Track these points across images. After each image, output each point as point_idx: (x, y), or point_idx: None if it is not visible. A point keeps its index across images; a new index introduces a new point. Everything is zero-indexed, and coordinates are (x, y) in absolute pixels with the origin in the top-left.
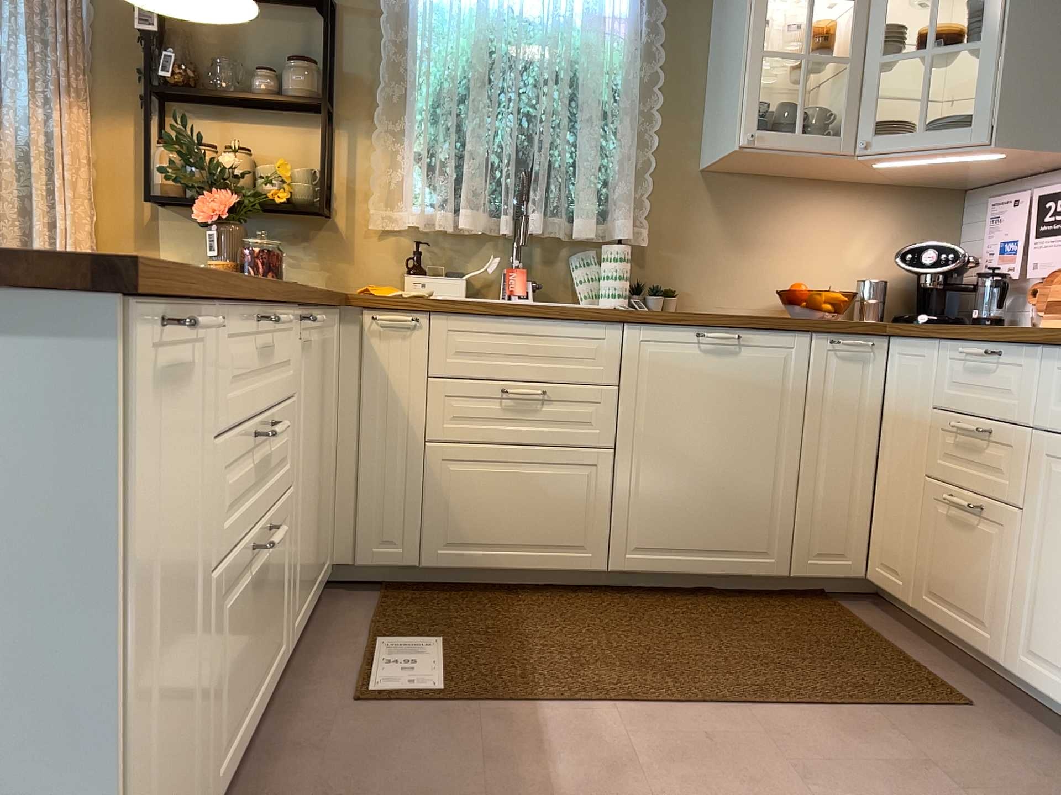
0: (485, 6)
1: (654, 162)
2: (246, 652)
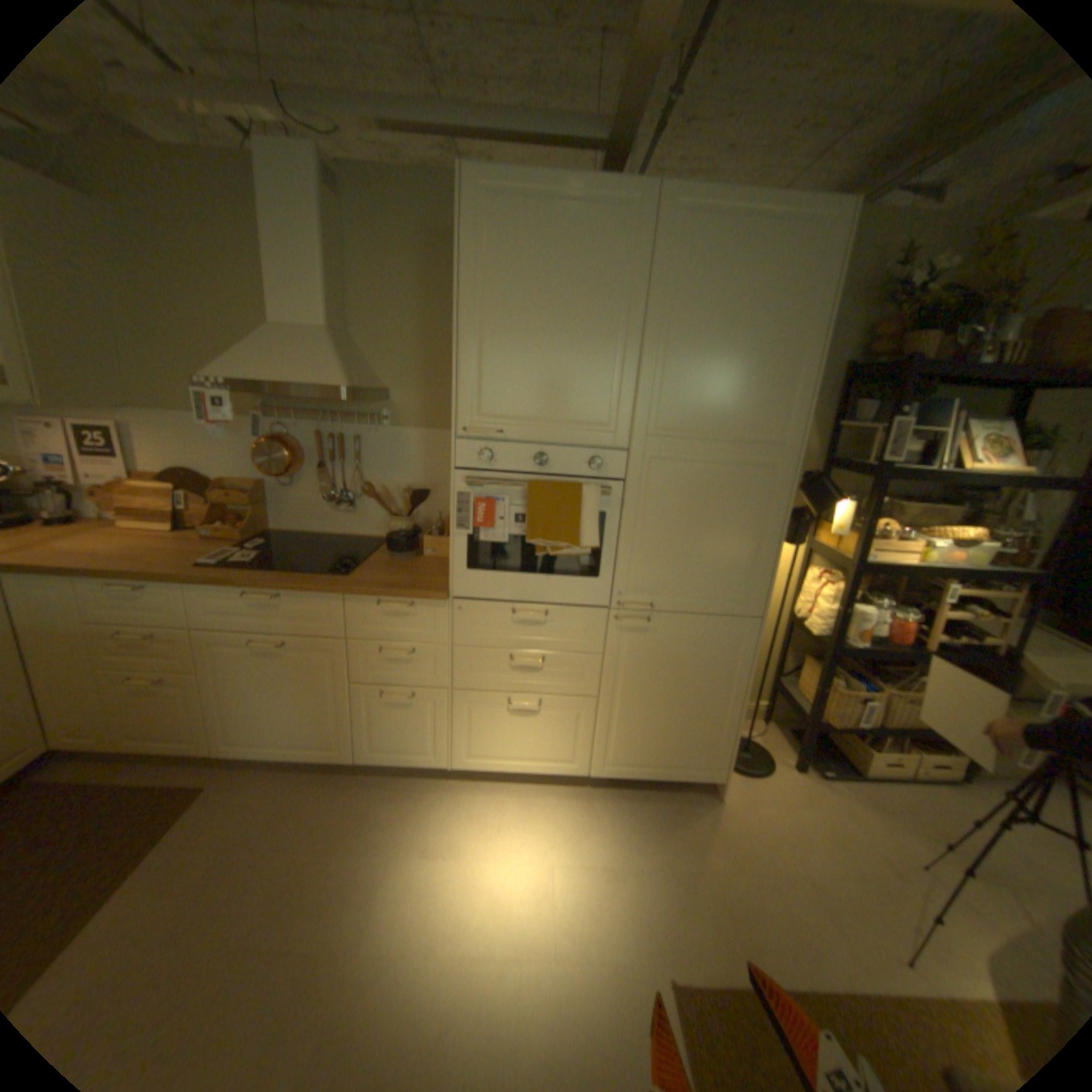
0: None
1: None
2: None
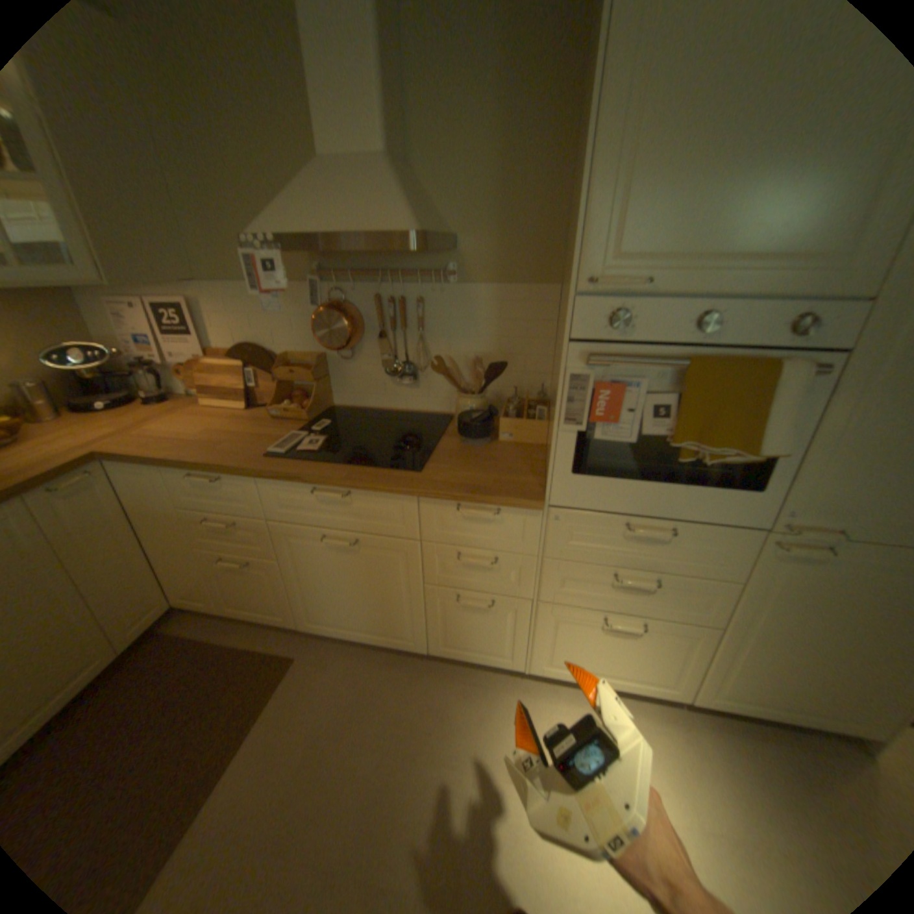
0: None
1: None
2: None
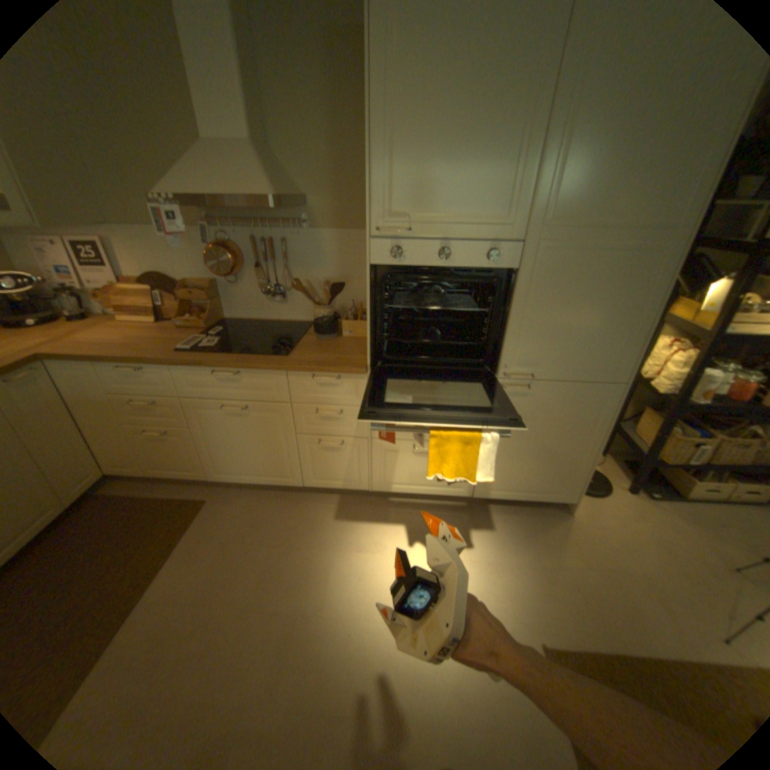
0: None
1: None
2: None
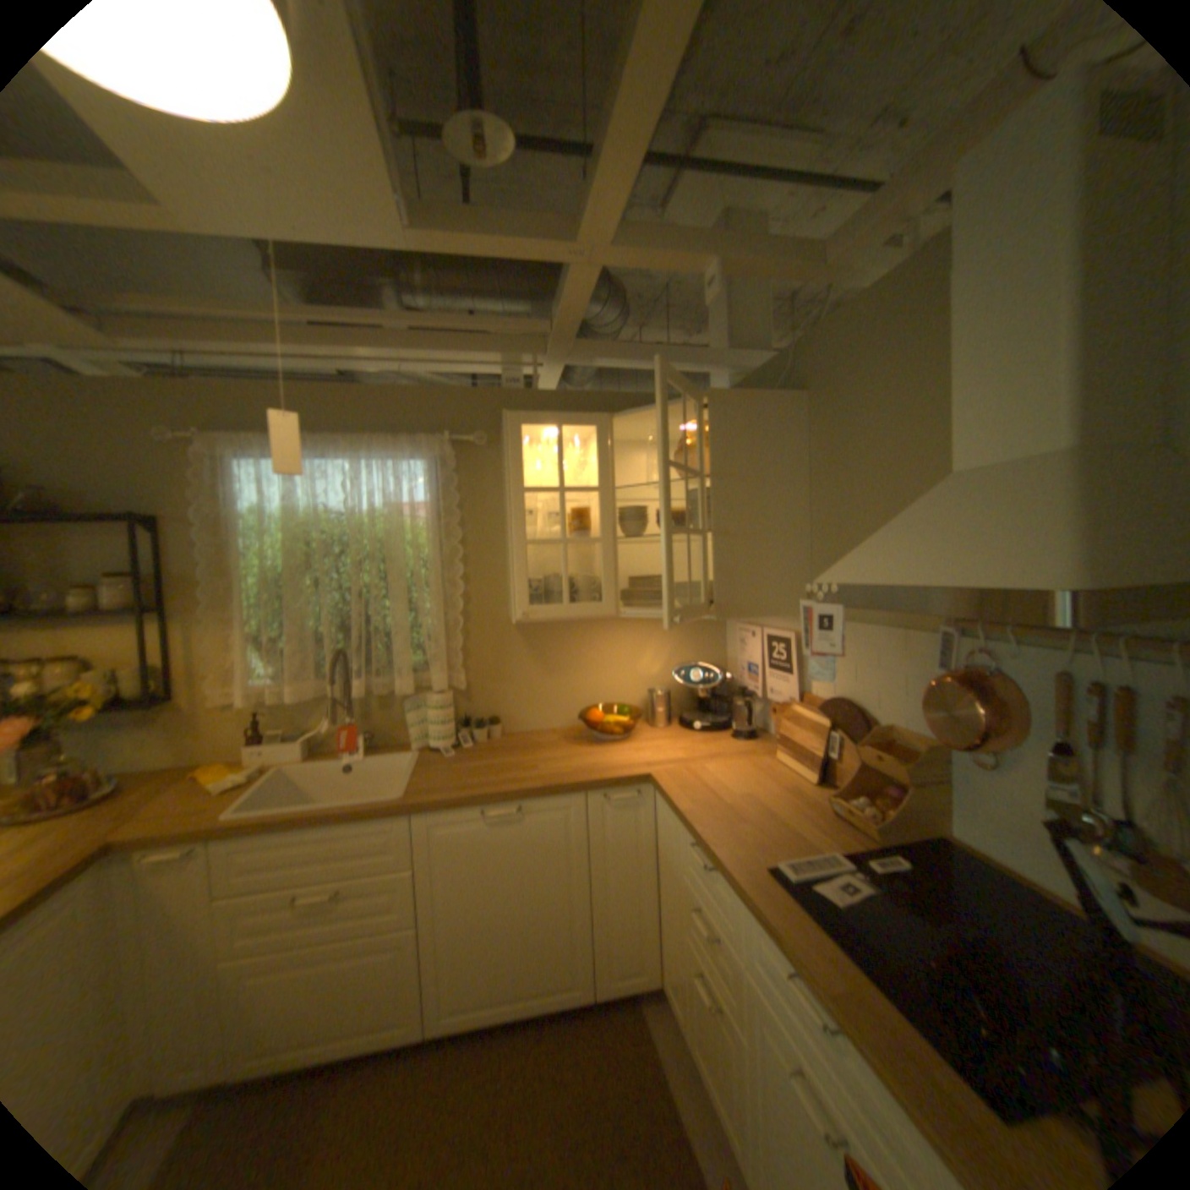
0: (291, 509)
1: (462, 622)
2: None
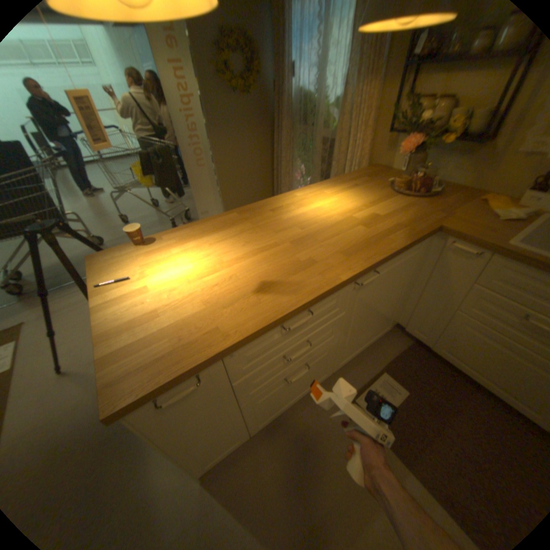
0: None
1: None
2: (288, 395)
